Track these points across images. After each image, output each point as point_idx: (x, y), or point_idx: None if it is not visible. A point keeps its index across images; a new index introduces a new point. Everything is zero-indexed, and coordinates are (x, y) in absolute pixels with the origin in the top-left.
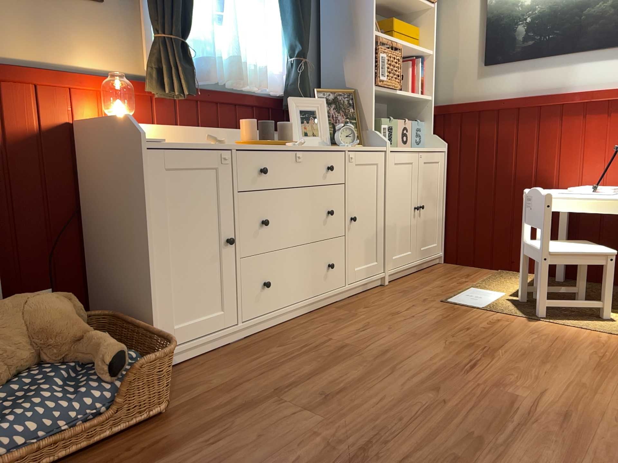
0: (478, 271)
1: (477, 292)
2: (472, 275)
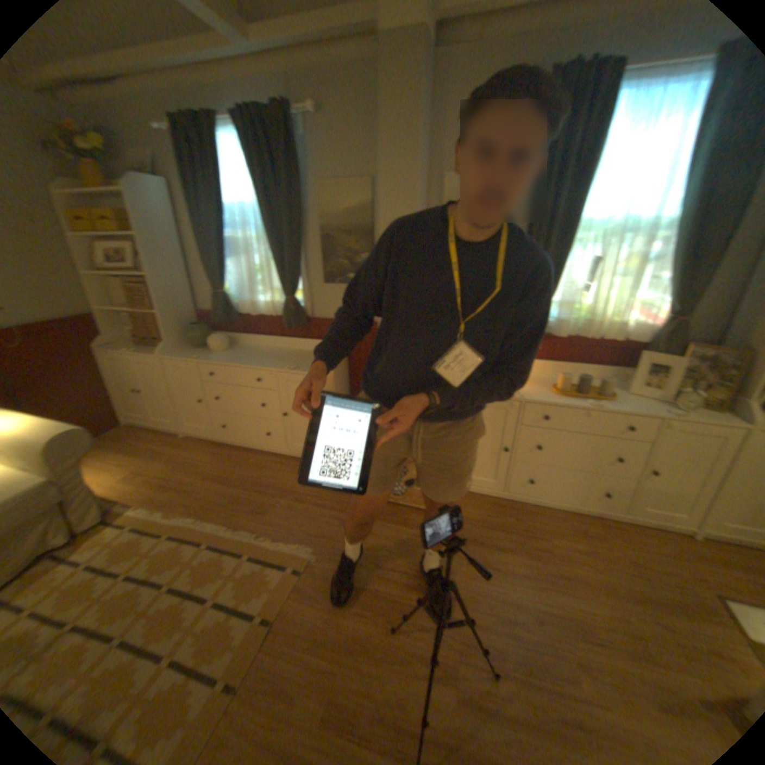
0: None
1: None
2: None
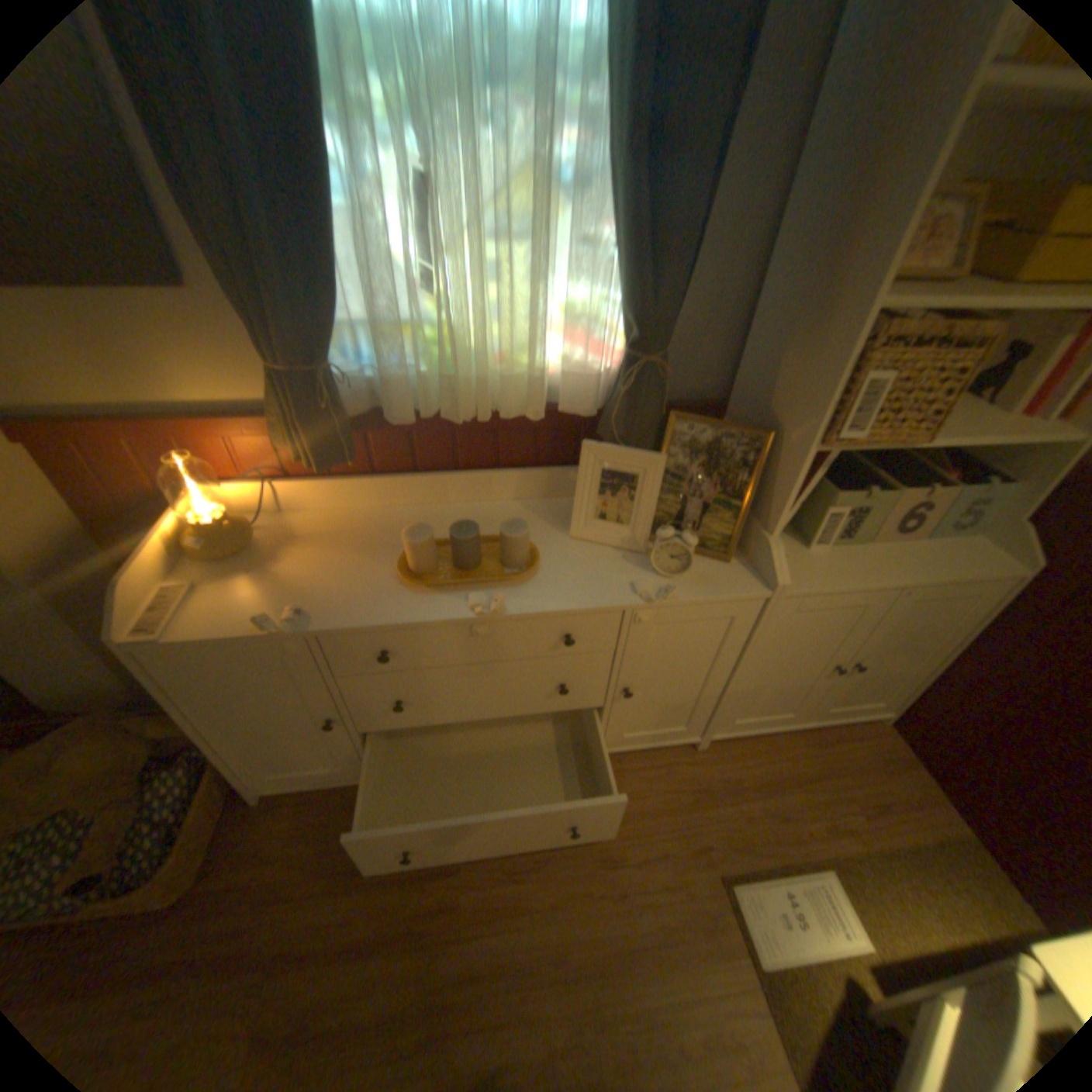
0: (925, 811)
1: (827, 899)
2: (897, 817)
